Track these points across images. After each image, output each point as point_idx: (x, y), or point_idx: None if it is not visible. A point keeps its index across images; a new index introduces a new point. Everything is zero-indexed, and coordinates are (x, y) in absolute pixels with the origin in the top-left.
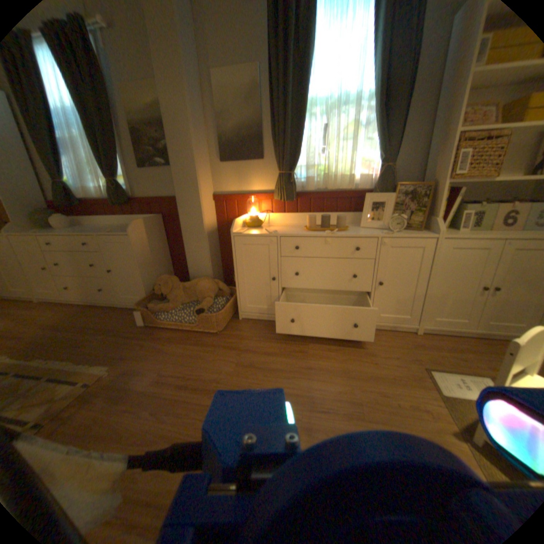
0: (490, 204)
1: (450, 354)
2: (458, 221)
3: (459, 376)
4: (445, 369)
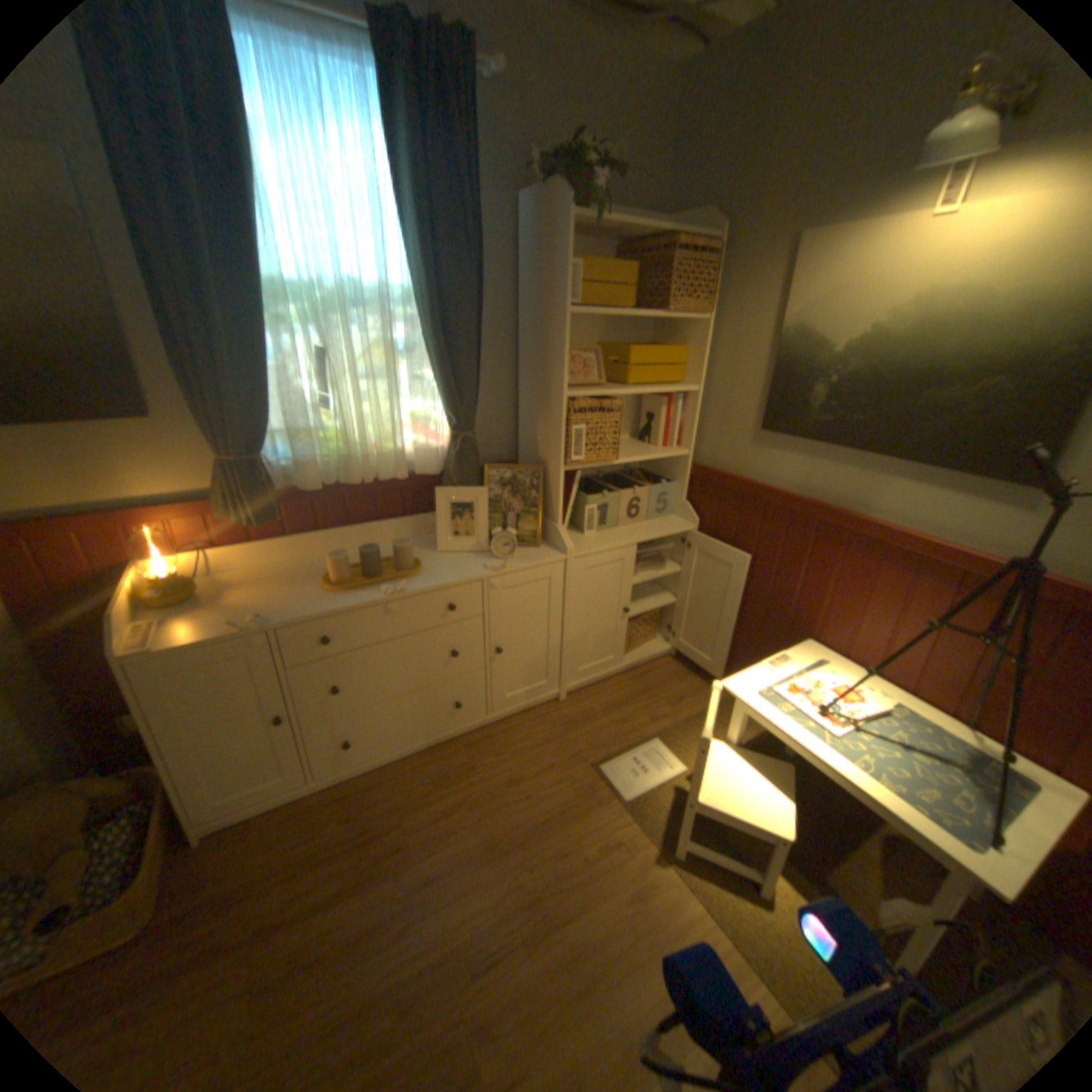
0: (611, 493)
1: (607, 719)
2: (577, 518)
3: (628, 755)
4: (611, 752)
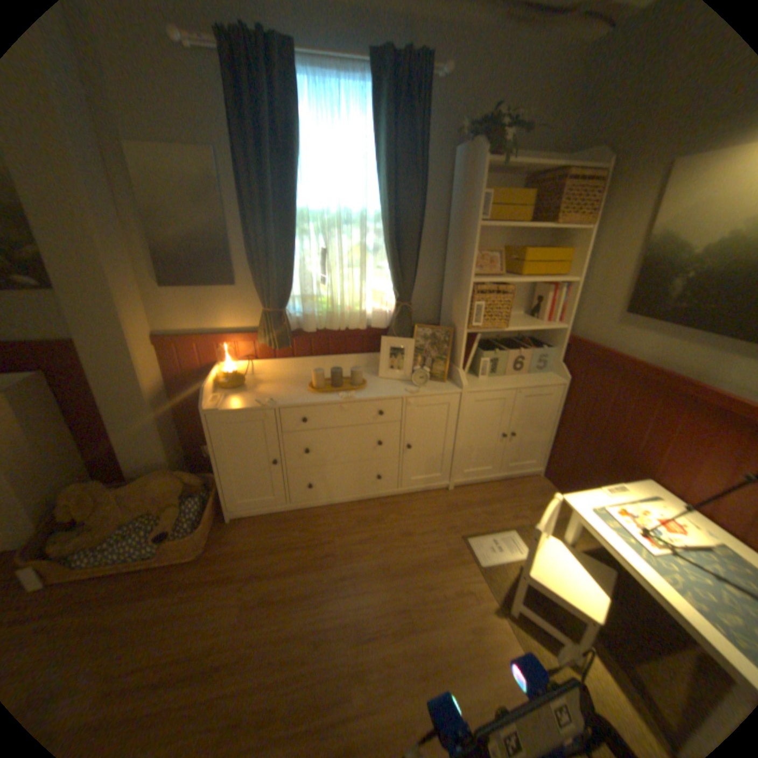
0: (502, 351)
1: (480, 509)
2: (476, 366)
3: (491, 536)
4: (478, 531)
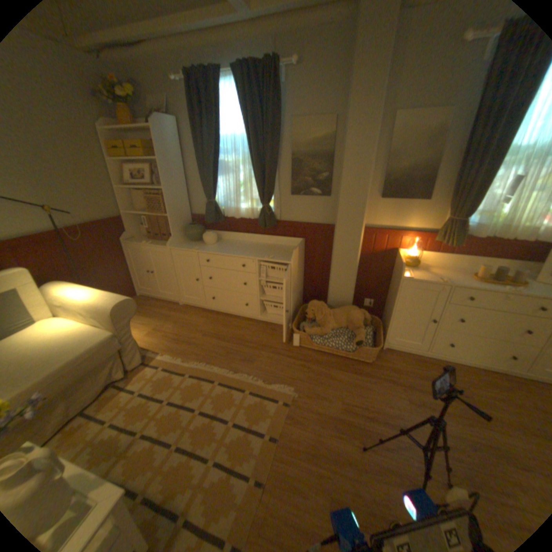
0: None
1: None
2: None
3: None
4: None
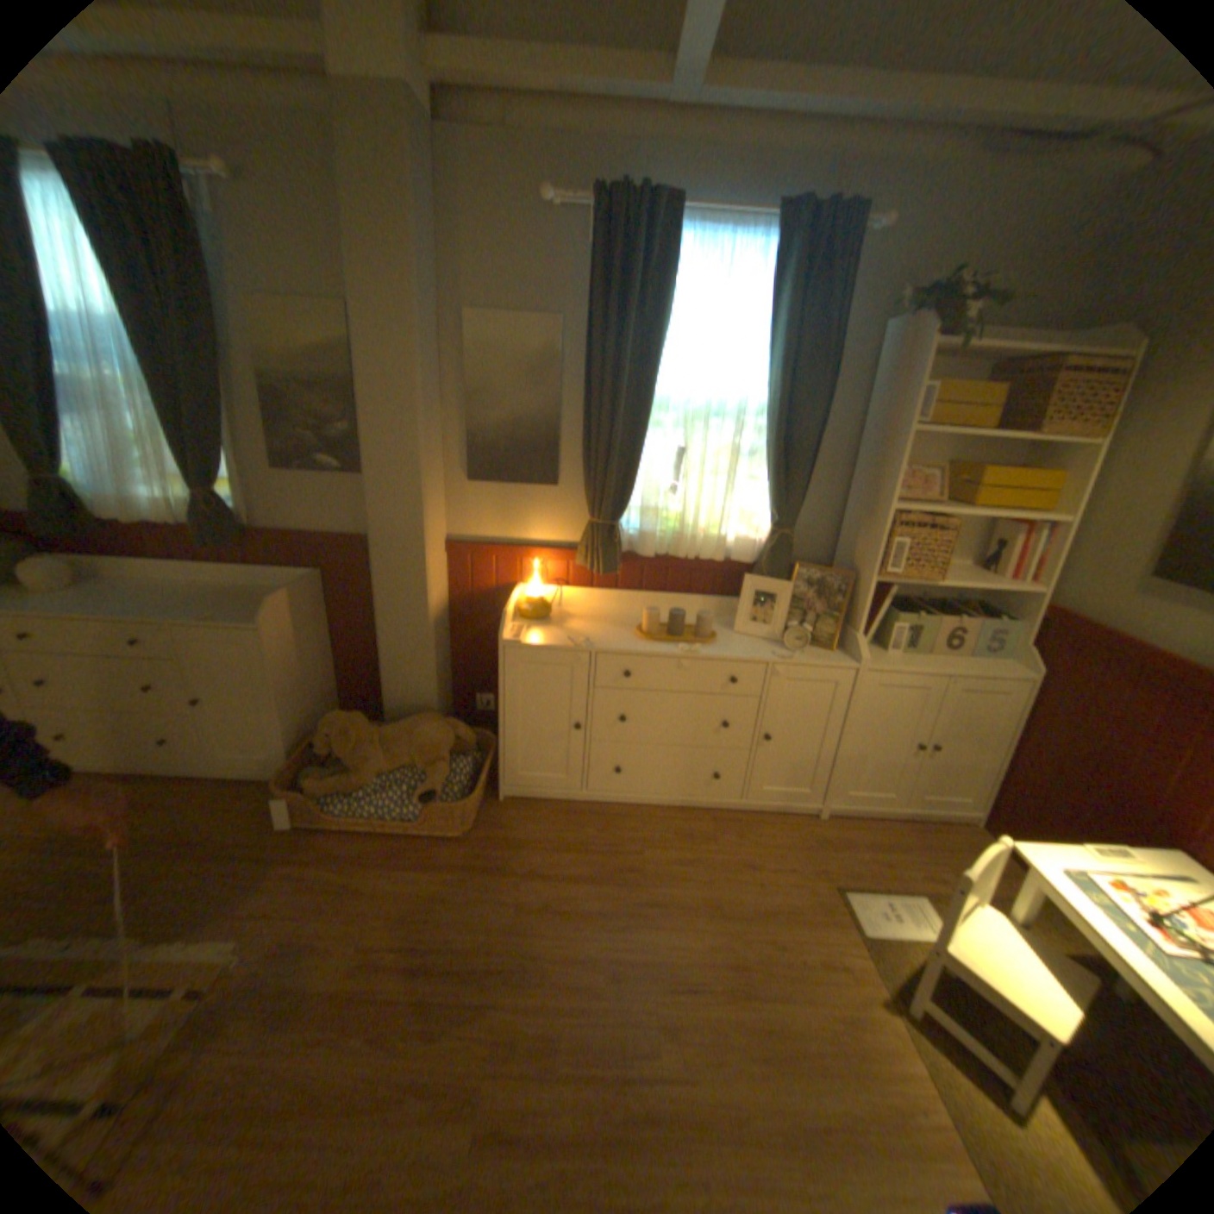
0: (931, 616)
1: (870, 857)
2: (885, 634)
3: (885, 899)
4: (865, 888)
